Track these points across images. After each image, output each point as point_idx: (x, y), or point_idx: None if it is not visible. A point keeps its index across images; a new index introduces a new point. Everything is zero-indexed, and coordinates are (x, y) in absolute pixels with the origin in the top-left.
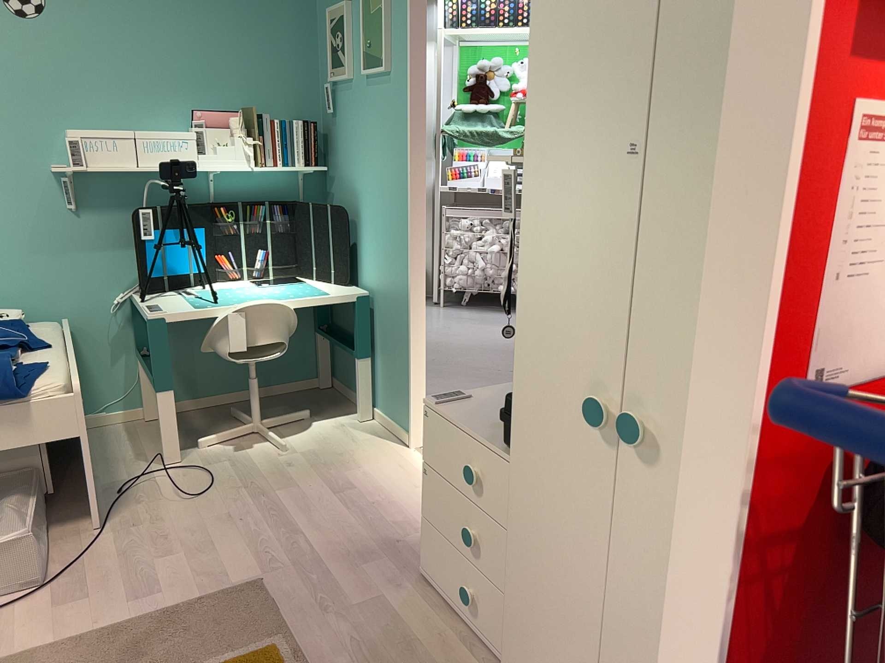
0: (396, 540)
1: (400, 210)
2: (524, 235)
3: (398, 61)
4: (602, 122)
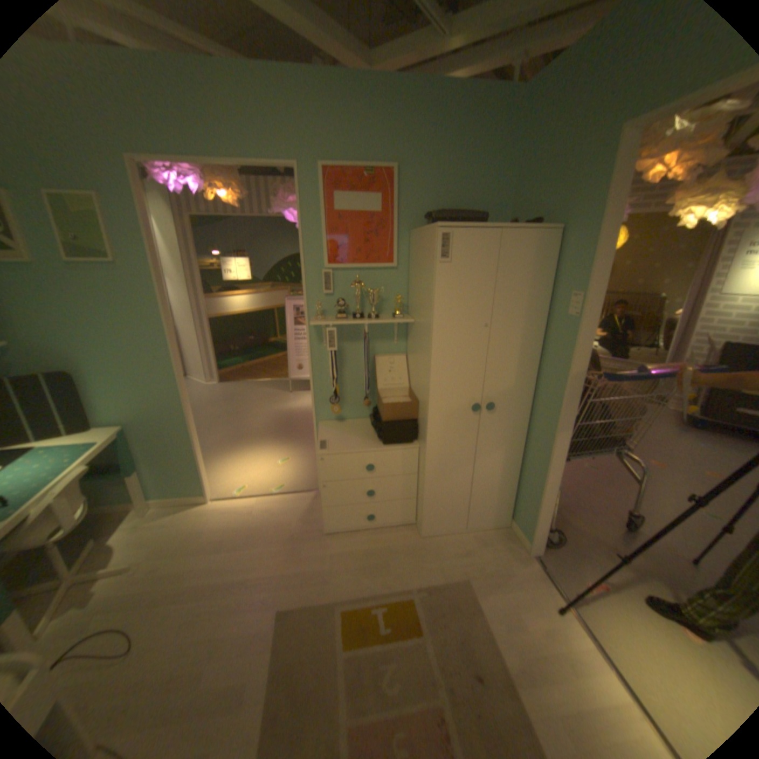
0: (291, 537)
1: (156, 362)
2: (433, 360)
3: (128, 255)
4: (473, 319)
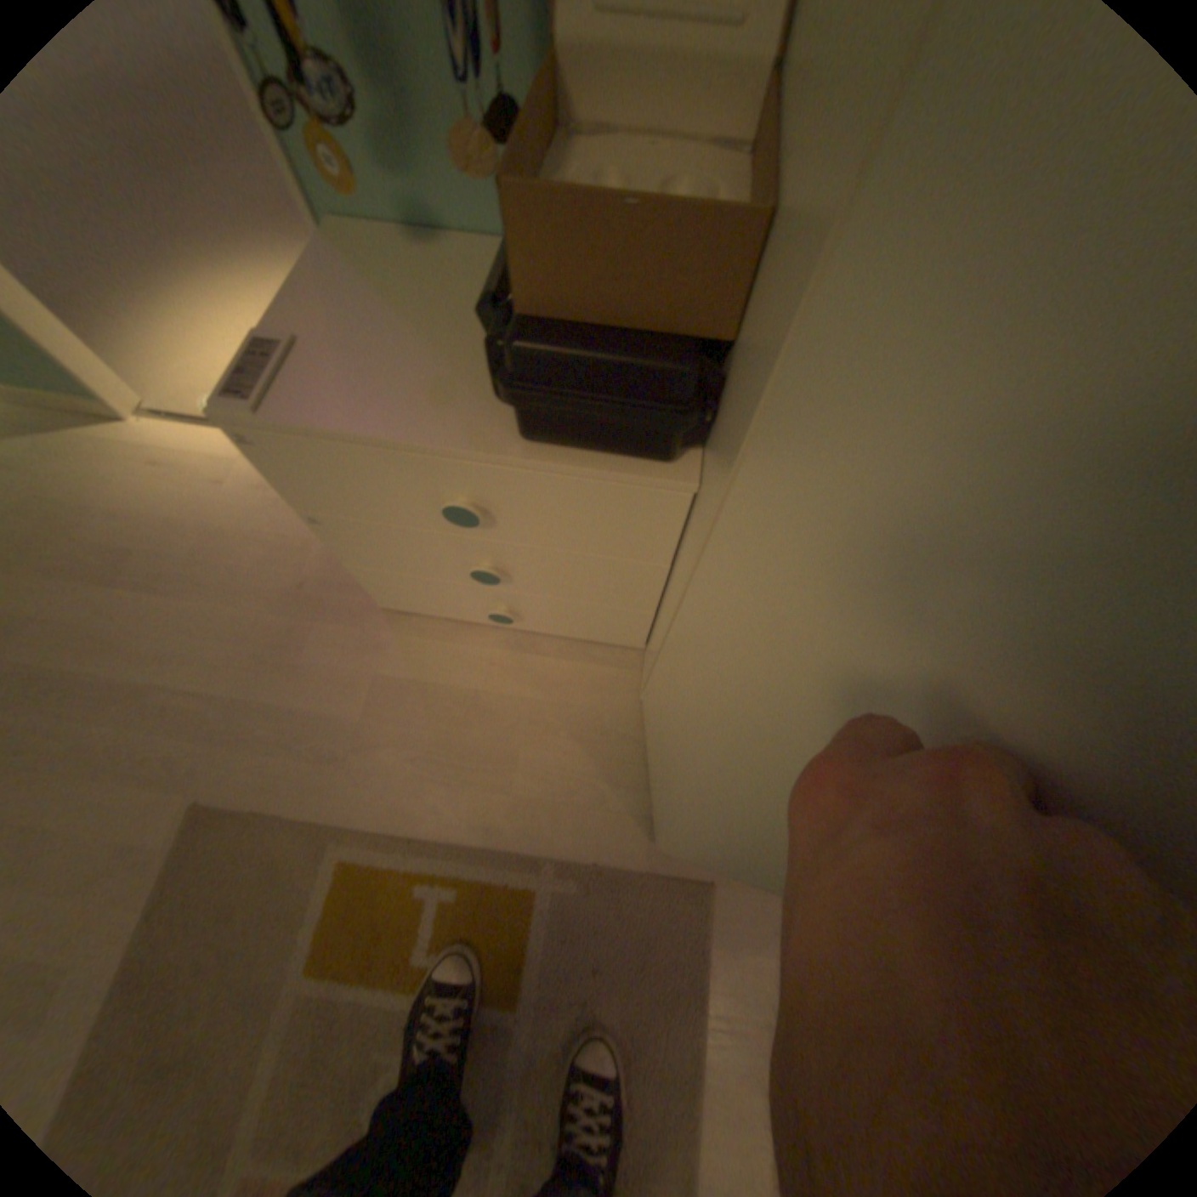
0: (300, 588)
1: None
2: None
3: None
4: None
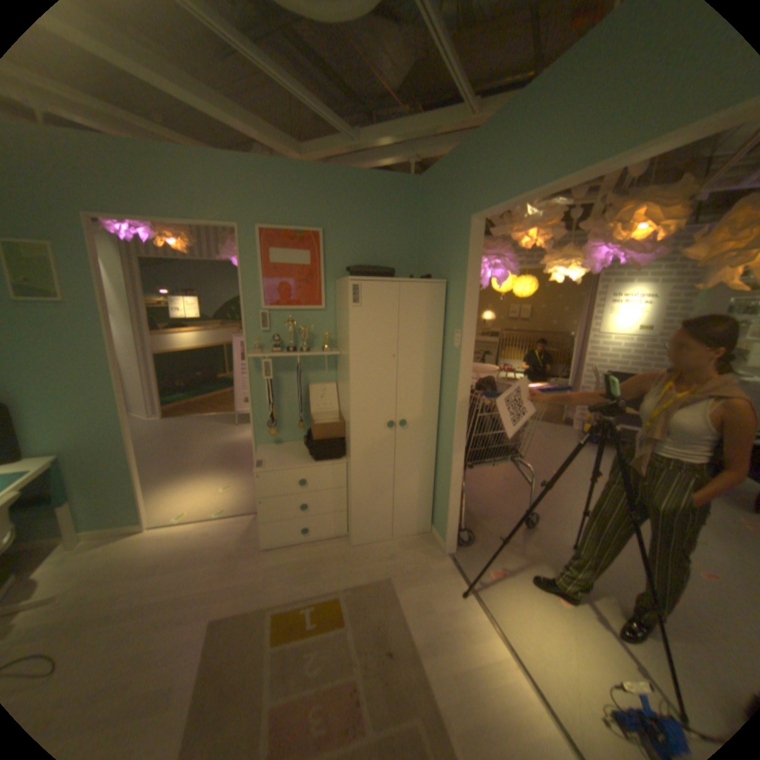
0: (227, 556)
1: (98, 392)
2: (351, 385)
3: (78, 296)
4: (382, 351)
